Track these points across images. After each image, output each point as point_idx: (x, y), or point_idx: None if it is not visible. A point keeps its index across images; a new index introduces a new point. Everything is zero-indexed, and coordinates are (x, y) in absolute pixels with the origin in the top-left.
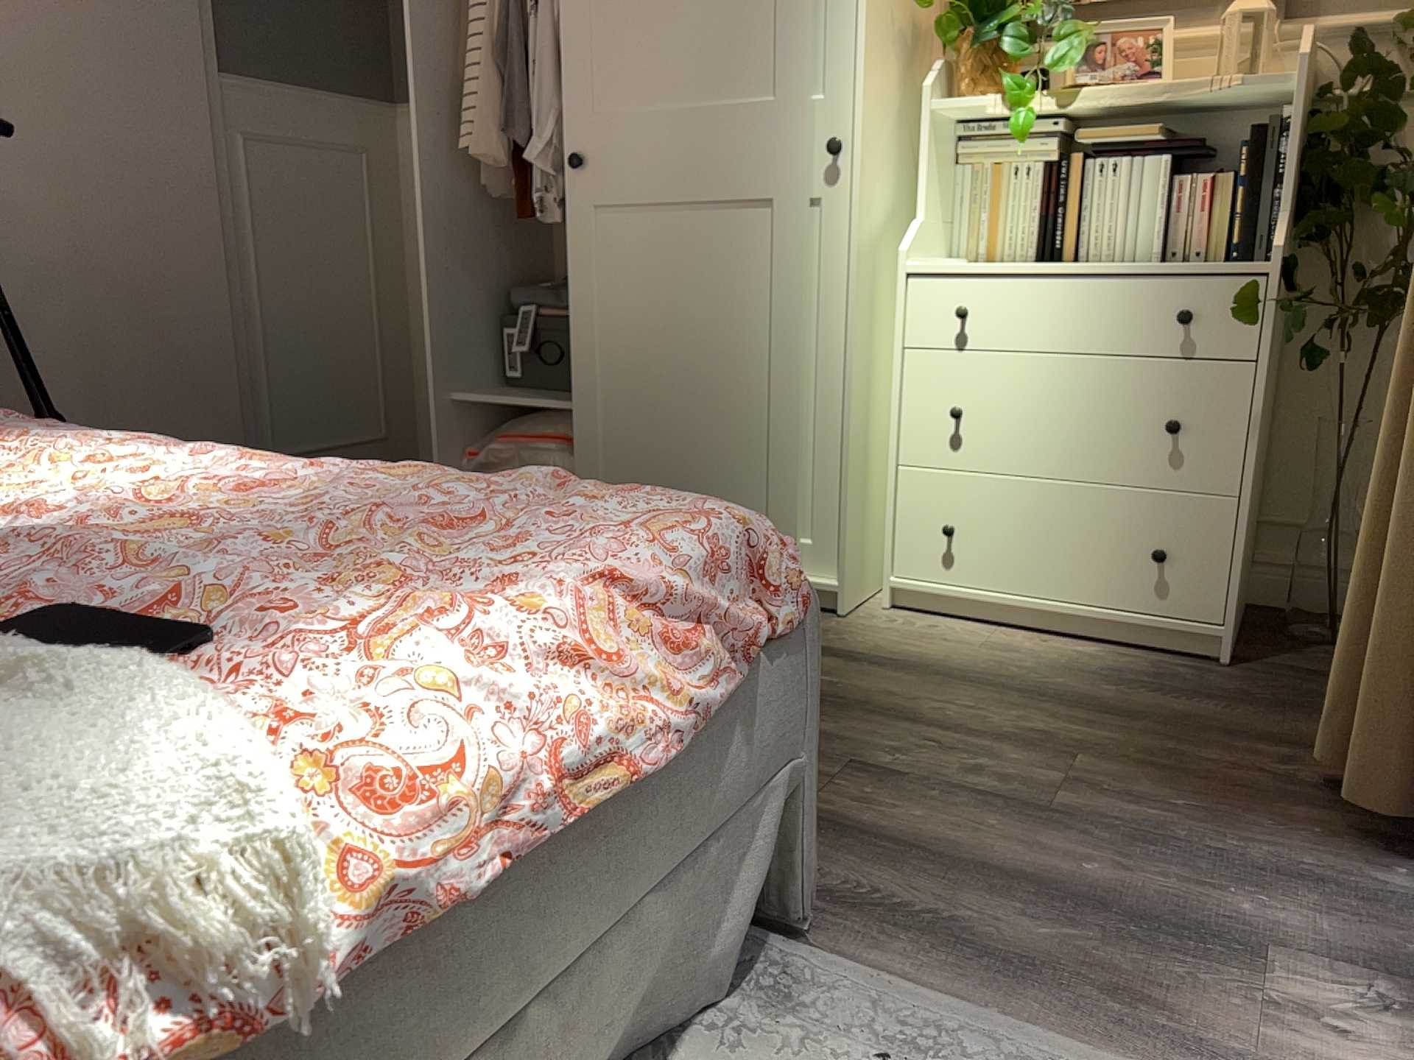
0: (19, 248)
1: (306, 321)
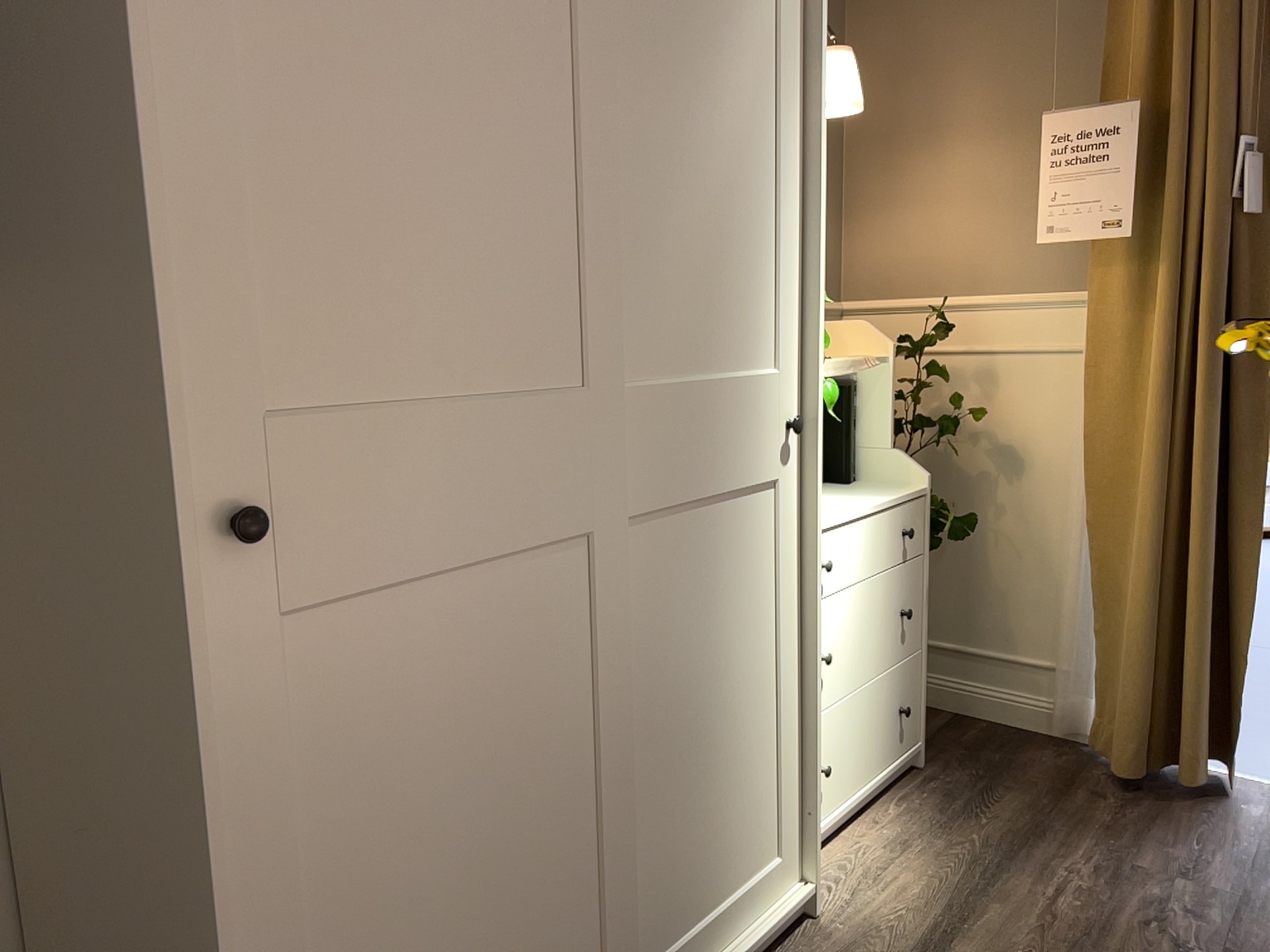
0: None
1: None
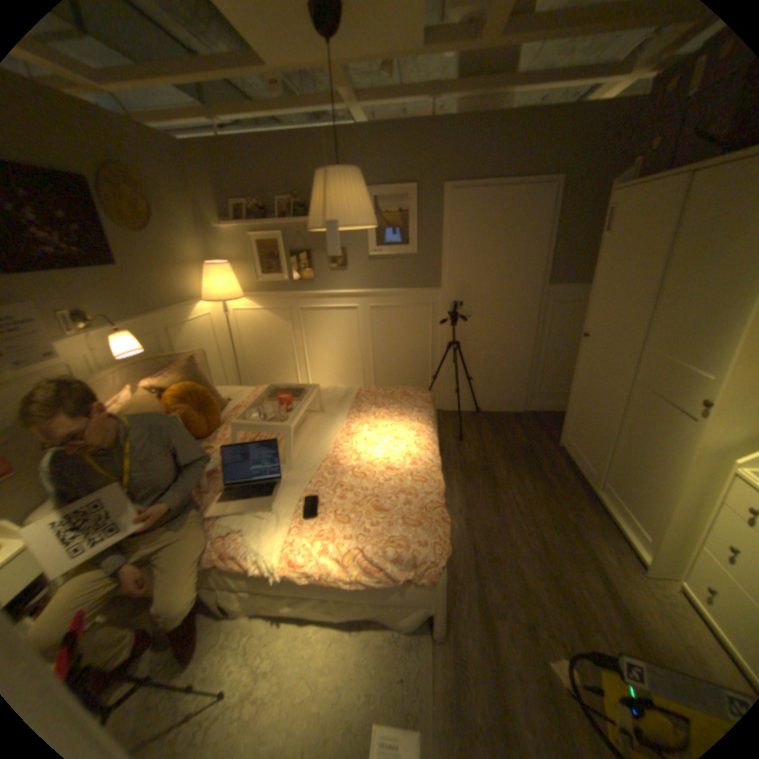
0: (473, 336)
1: (560, 355)
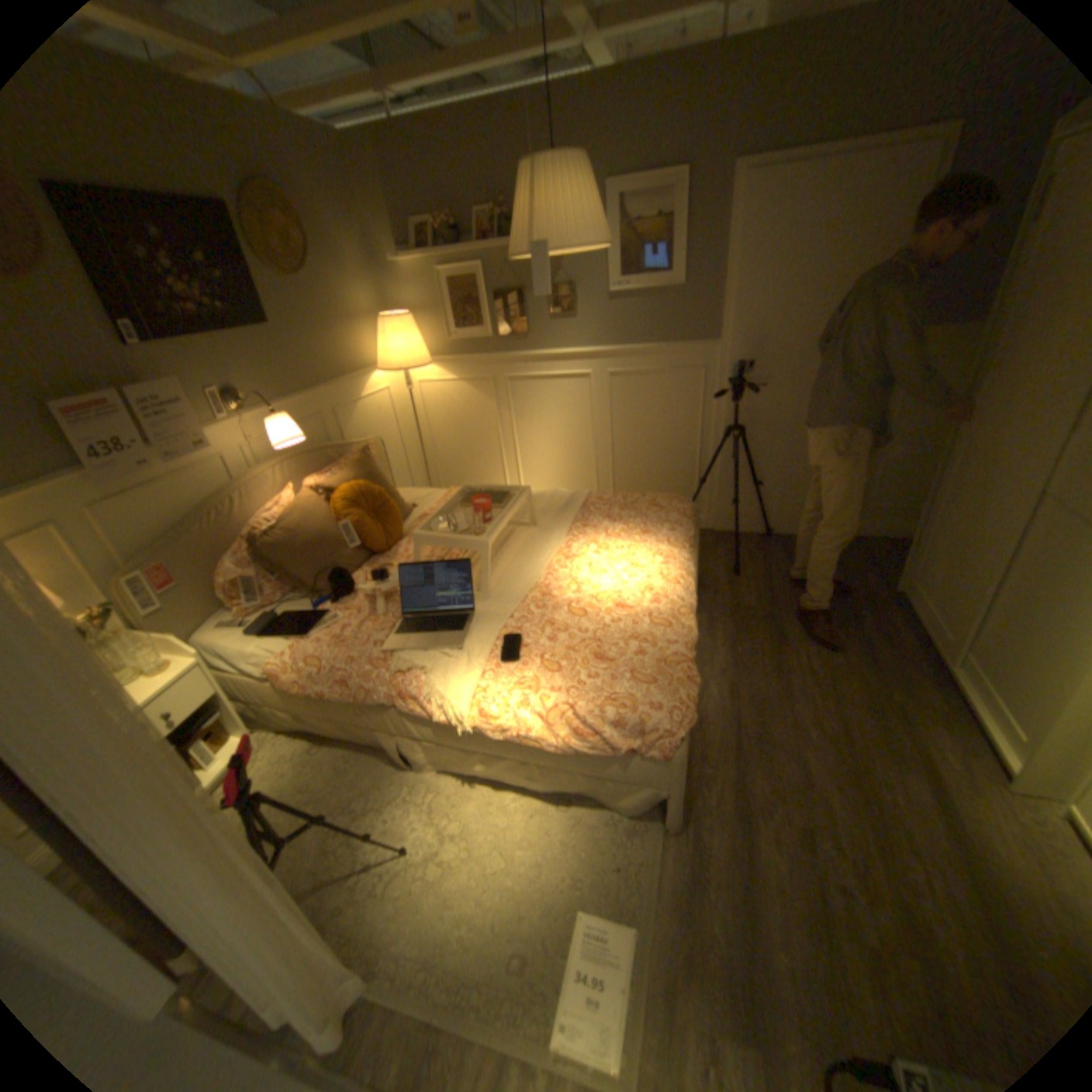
0: (771, 417)
1: (919, 447)
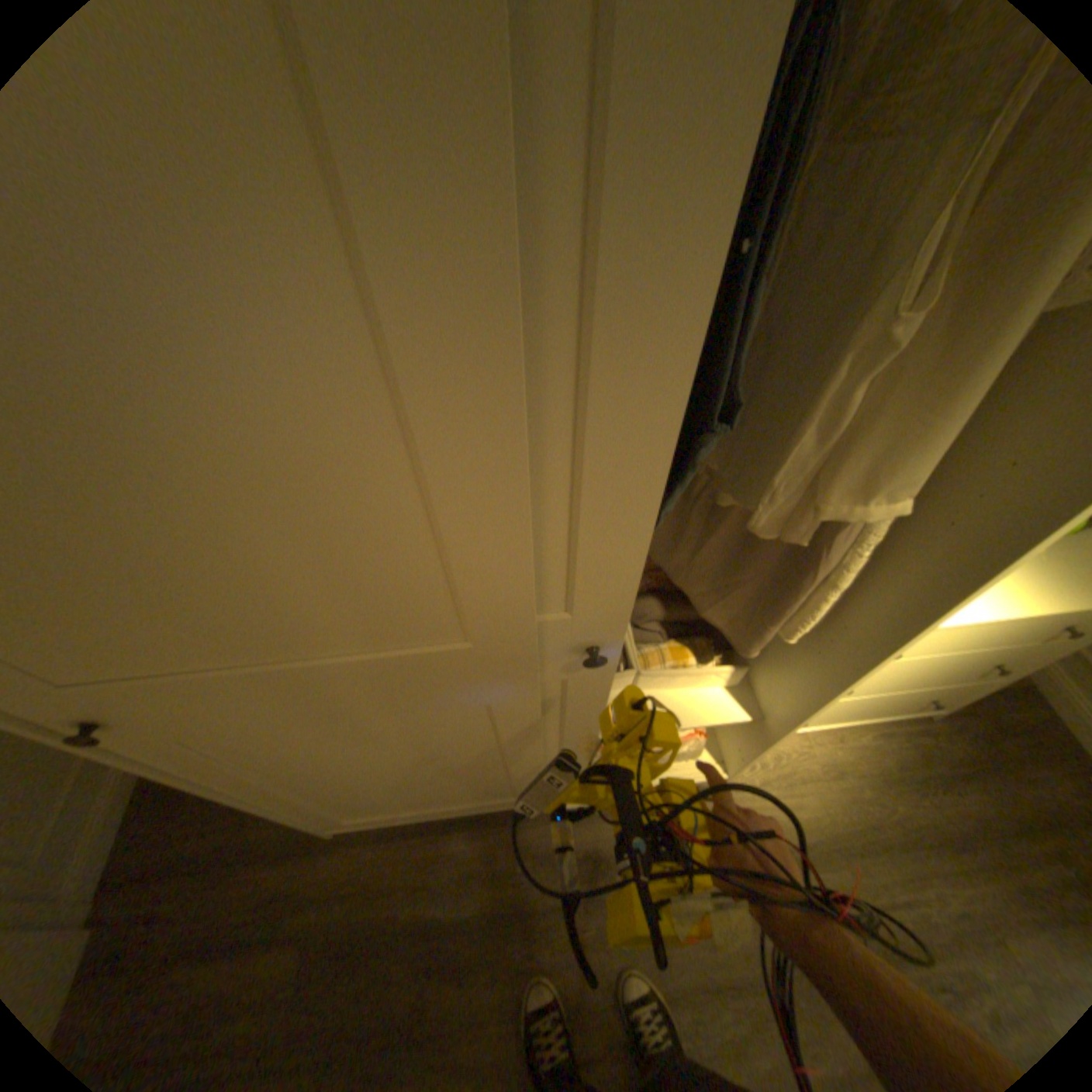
0: None
1: None
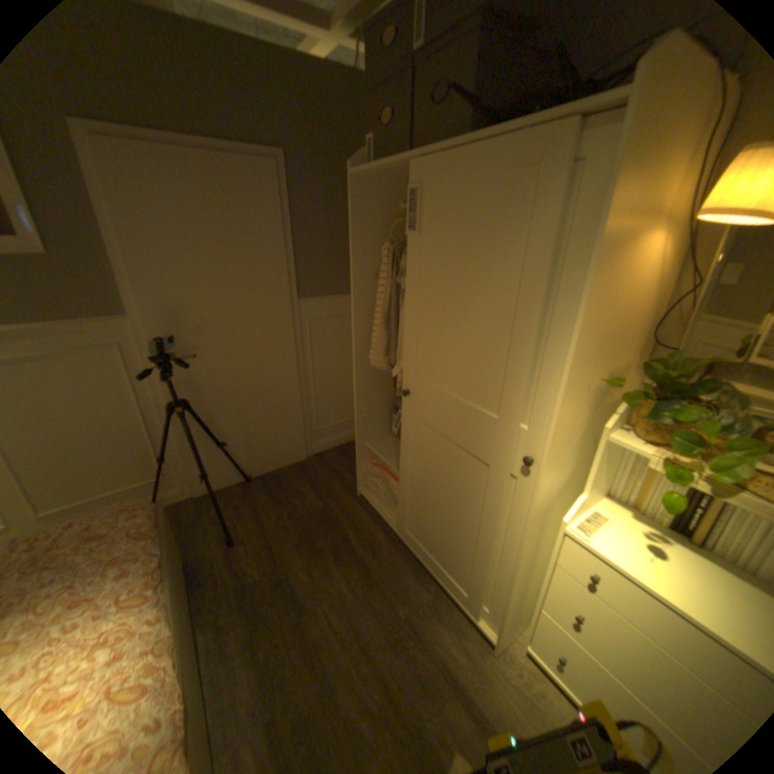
0: (213, 382)
1: (331, 381)
